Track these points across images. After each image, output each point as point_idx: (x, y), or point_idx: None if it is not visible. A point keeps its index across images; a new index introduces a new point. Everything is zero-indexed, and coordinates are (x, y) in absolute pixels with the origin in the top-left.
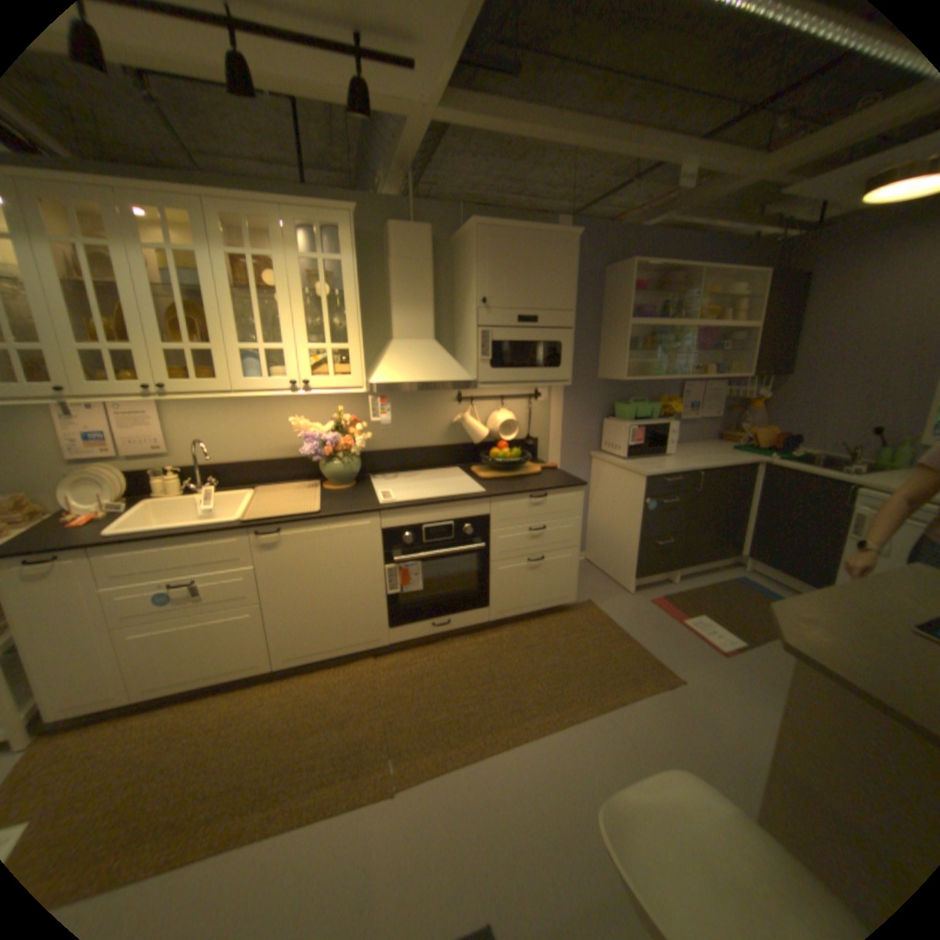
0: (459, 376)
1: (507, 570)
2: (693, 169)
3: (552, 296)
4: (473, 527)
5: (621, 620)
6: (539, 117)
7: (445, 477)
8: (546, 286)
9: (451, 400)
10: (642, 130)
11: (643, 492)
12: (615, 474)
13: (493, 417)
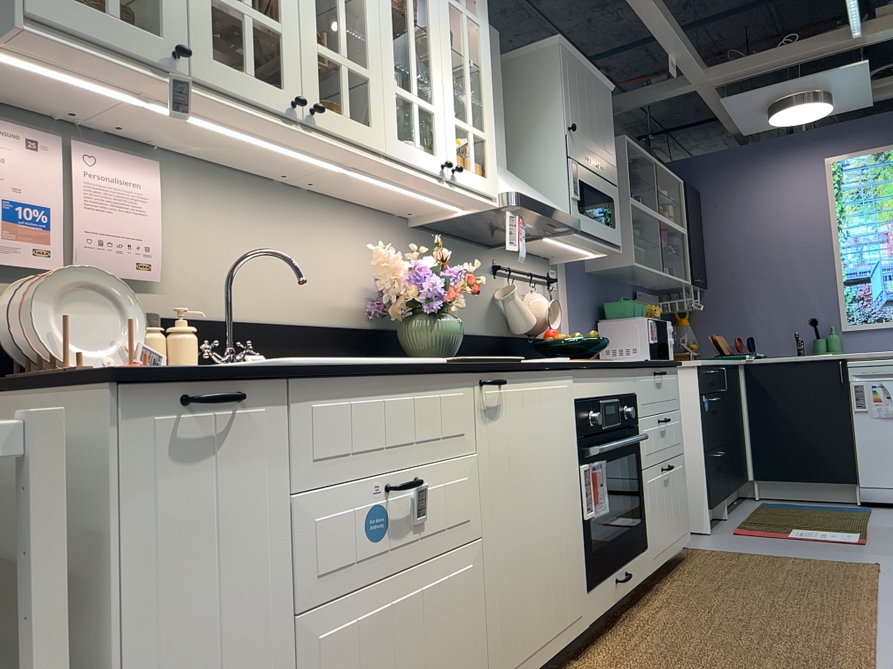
0: (564, 210)
1: (653, 484)
2: (674, 62)
3: (605, 146)
4: (630, 411)
5: (741, 549)
6: None
7: None
8: (602, 133)
9: (490, 269)
10: (666, 10)
11: (696, 388)
12: None
13: (532, 299)
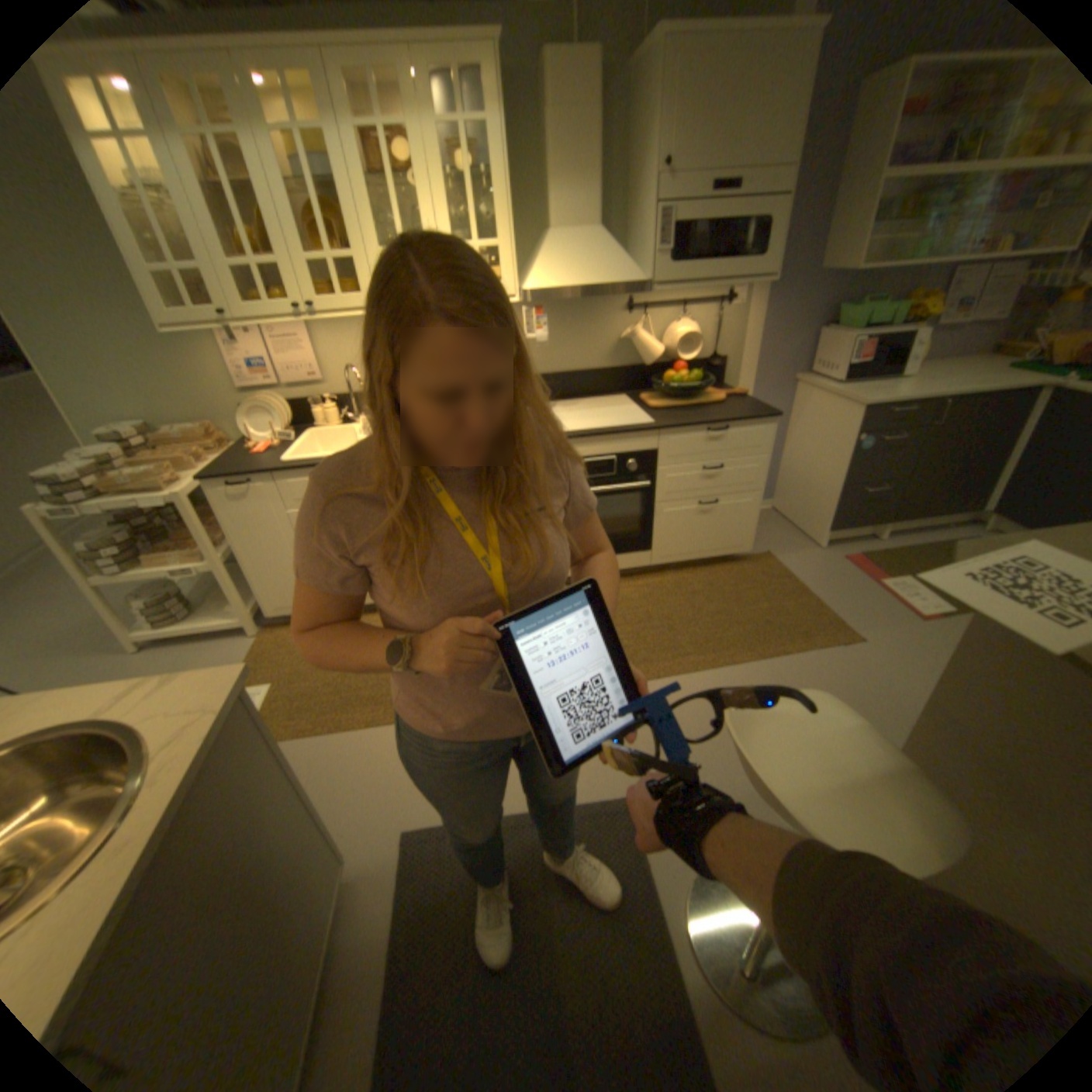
0: (630, 275)
1: (674, 513)
2: None
3: (766, 143)
4: (638, 464)
5: (804, 574)
6: None
7: (609, 407)
8: (760, 128)
9: (620, 308)
10: None
11: (858, 426)
12: (826, 403)
13: (672, 330)
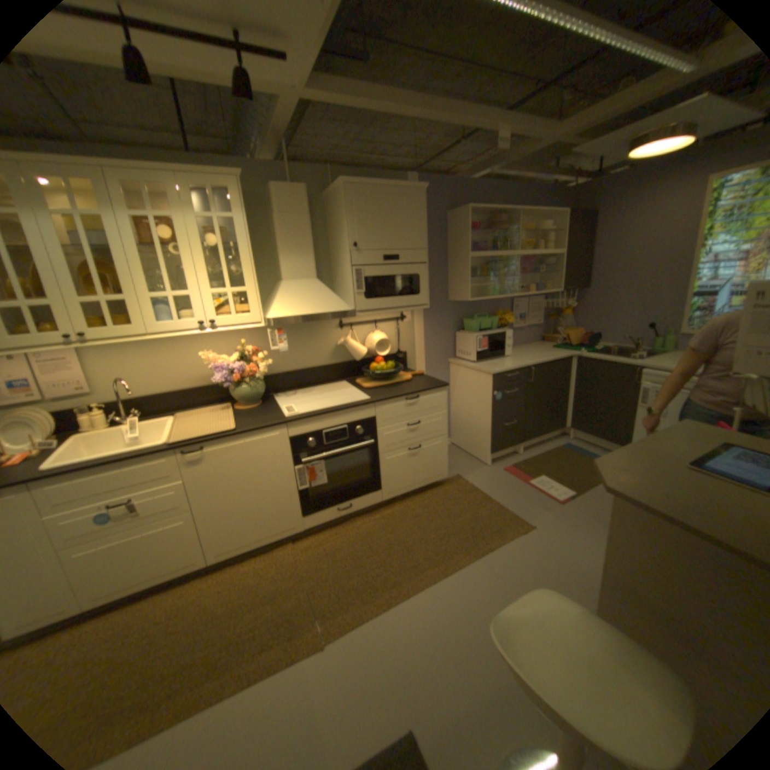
0: (340, 307)
1: (393, 459)
2: (507, 134)
3: (408, 238)
4: (363, 428)
5: (483, 487)
6: (387, 95)
7: (336, 390)
8: (404, 230)
9: (334, 327)
10: (467, 104)
11: (491, 387)
12: (468, 375)
13: (370, 338)
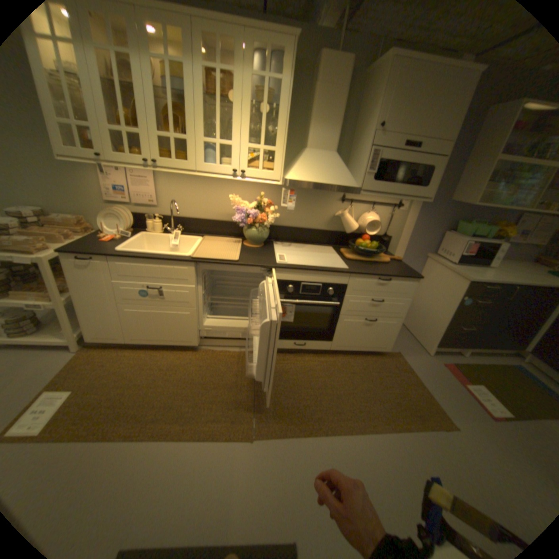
0: (349, 182)
1: (349, 322)
2: None
3: (439, 126)
4: (334, 291)
5: (420, 372)
6: None
7: (321, 252)
8: (438, 117)
9: (337, 199)
10: None
11: (464, 291)
12: (444, 273)
13: (364, 216)
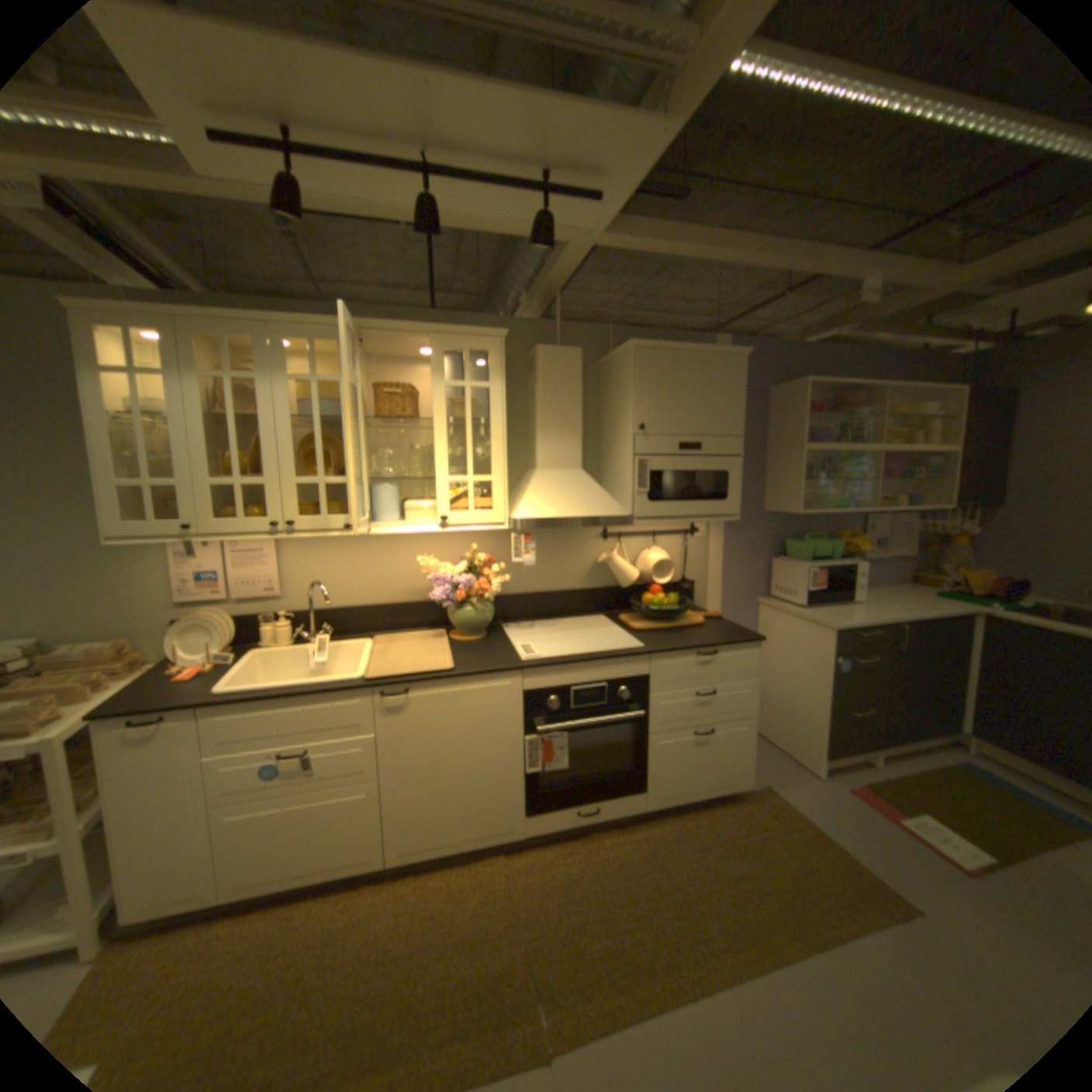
0: (613, 510)
1: (669, 746)
2: (877, 283)
3: (718, 421)
4: (630, 691)
5: (816, 817)
6: (710, 237)
7: (589, 627)
8: (712, 410)
9: (595, 536)
10: (822, 246)
11: (833, 650)
12: (793, 625)
13: (644, 556)
